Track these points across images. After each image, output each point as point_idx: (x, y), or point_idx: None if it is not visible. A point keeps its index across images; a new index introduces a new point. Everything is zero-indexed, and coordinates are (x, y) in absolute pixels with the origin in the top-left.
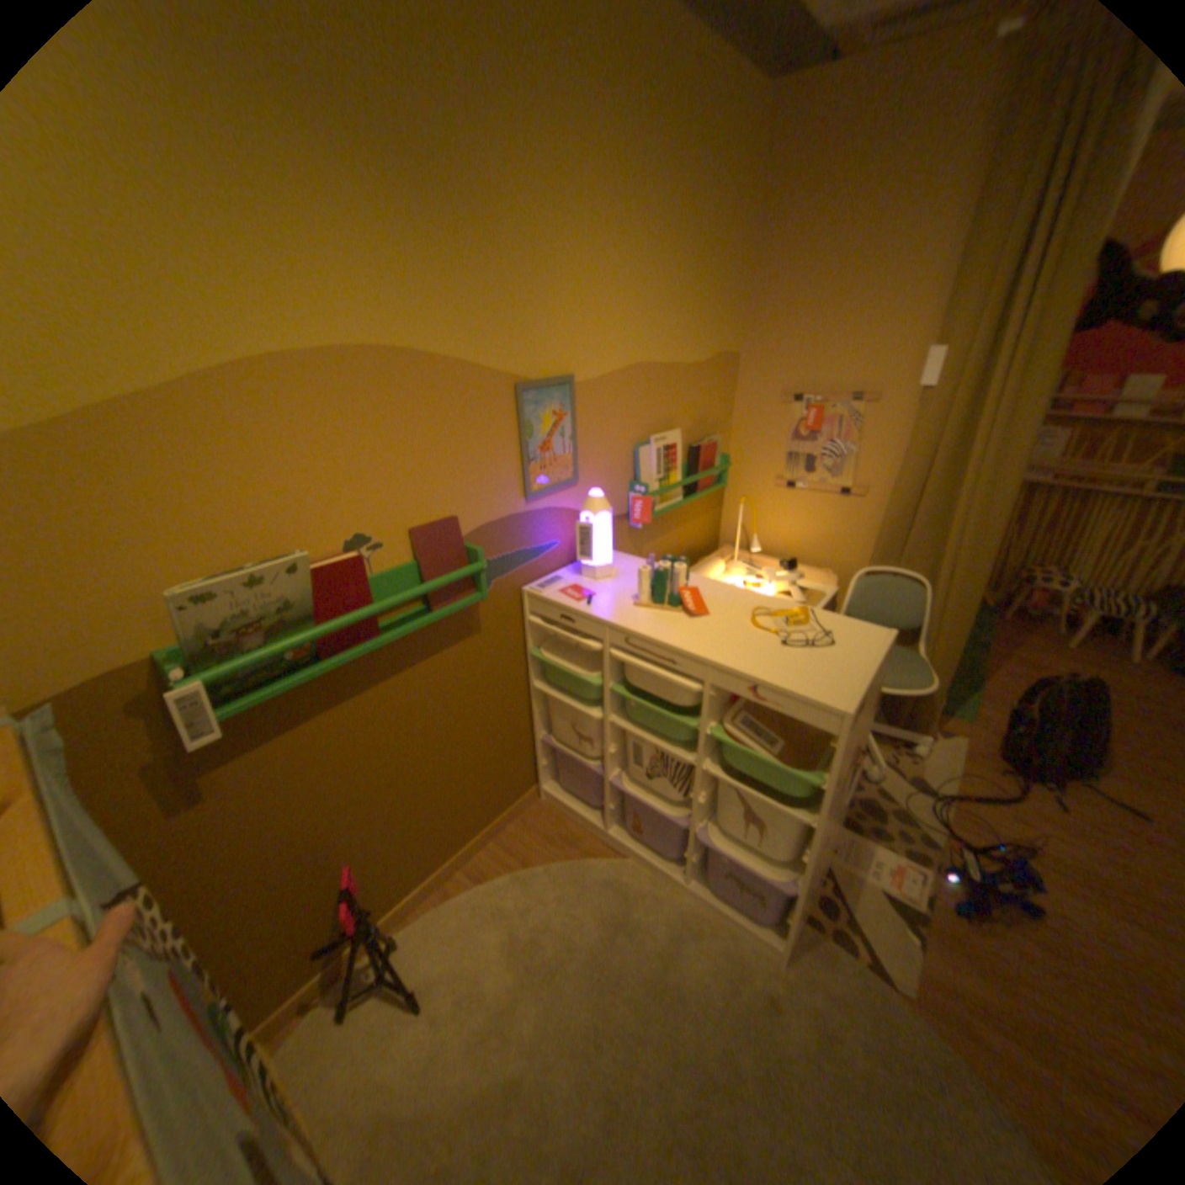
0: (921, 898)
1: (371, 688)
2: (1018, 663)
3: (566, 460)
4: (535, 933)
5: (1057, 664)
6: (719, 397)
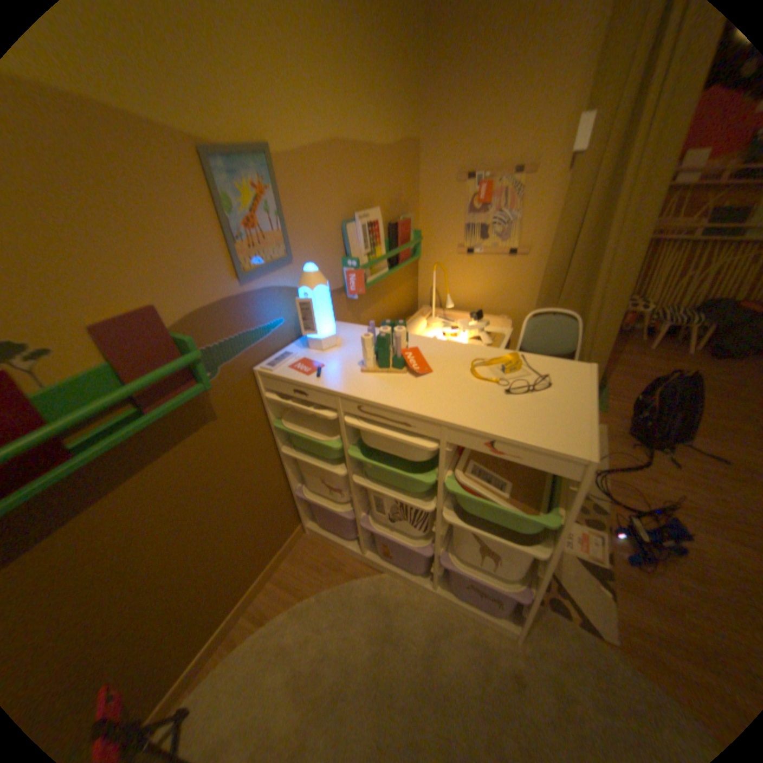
0: (603, 556)
1: (86, 507)
2: (622, 364)
3: (275, 235)
4: (314, 662)
5: (646, 361)
6: (407, 179)
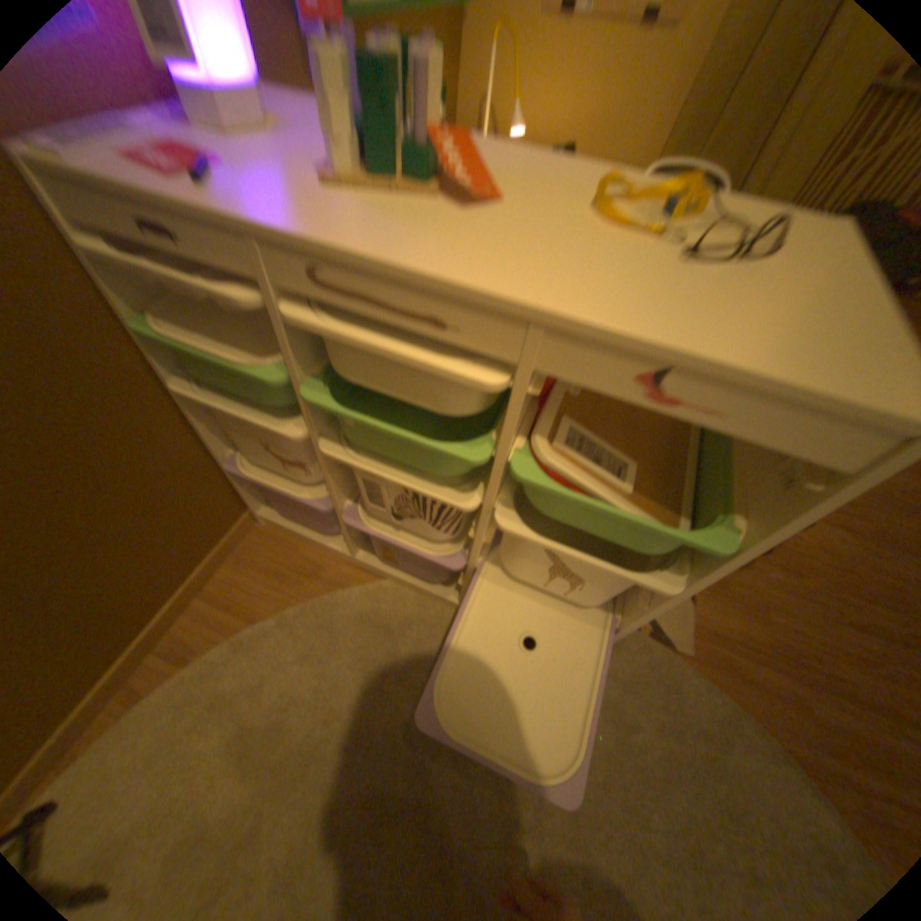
0: None
1: None
2: None
3: None
4: (273, 710)
5: None
6: None
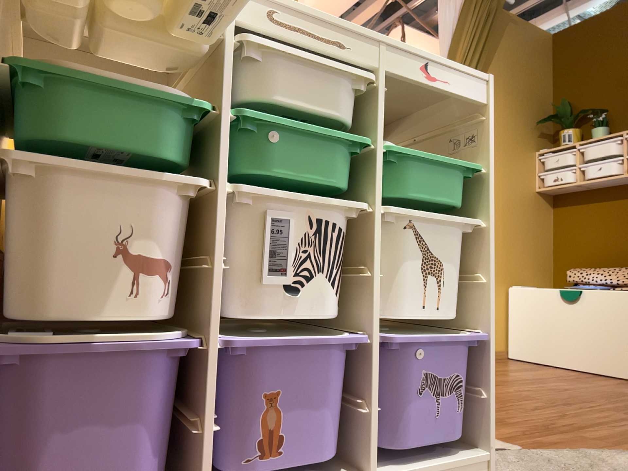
0: None
1: None
2: None
3: None
4: None
5: None
6: None
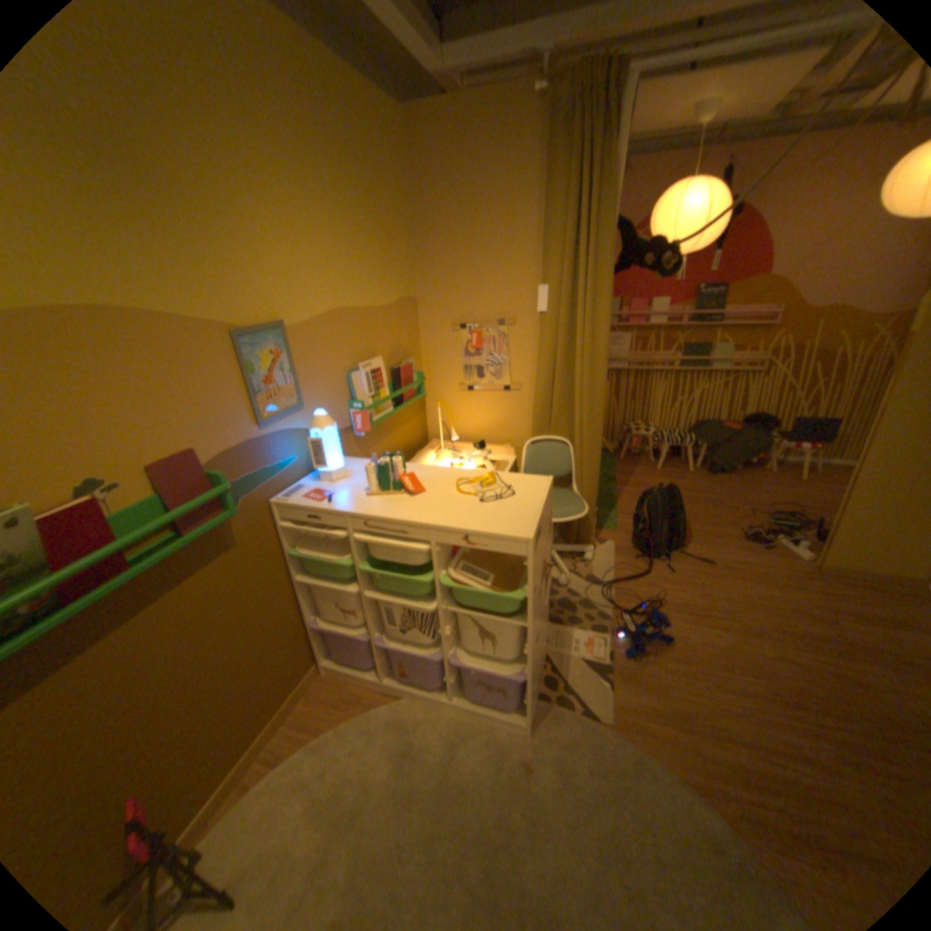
0: (604, 655)
1: (129, 620)
2: (631, 485)
3: (289, 389)
4: (333, 788)
5: (652, 481)
6: (407, 330)
